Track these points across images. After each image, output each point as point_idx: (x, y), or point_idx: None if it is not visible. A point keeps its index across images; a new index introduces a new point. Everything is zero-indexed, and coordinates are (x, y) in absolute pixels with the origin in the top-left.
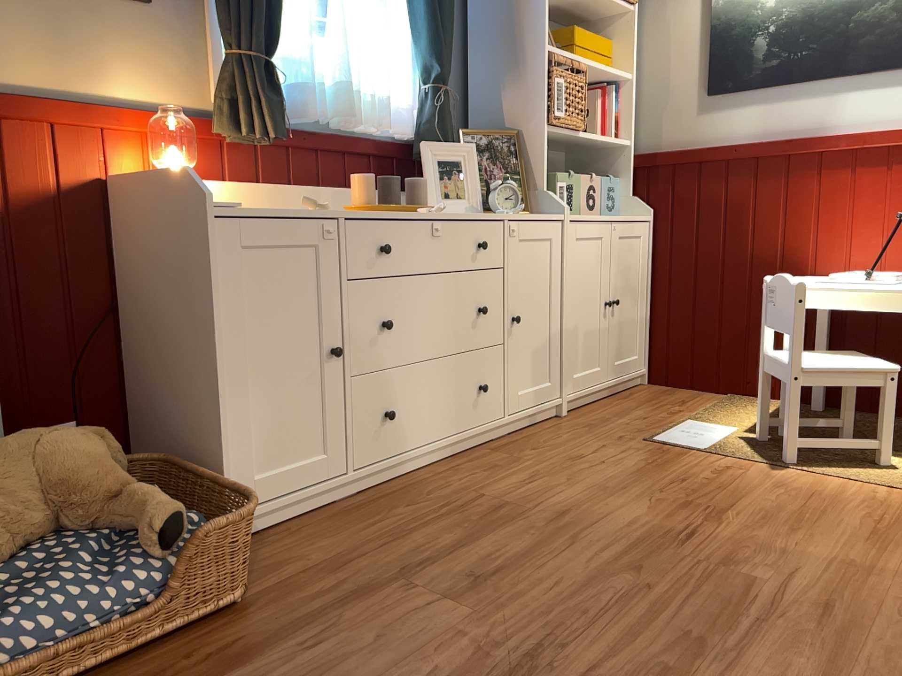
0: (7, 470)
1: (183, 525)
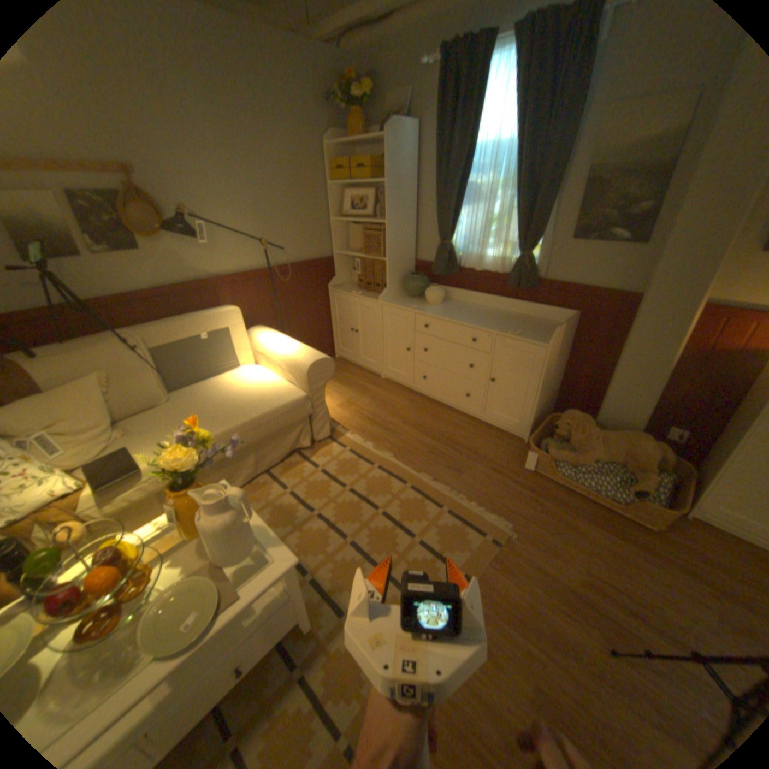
0: (623, 442)
1: (656, 497)
